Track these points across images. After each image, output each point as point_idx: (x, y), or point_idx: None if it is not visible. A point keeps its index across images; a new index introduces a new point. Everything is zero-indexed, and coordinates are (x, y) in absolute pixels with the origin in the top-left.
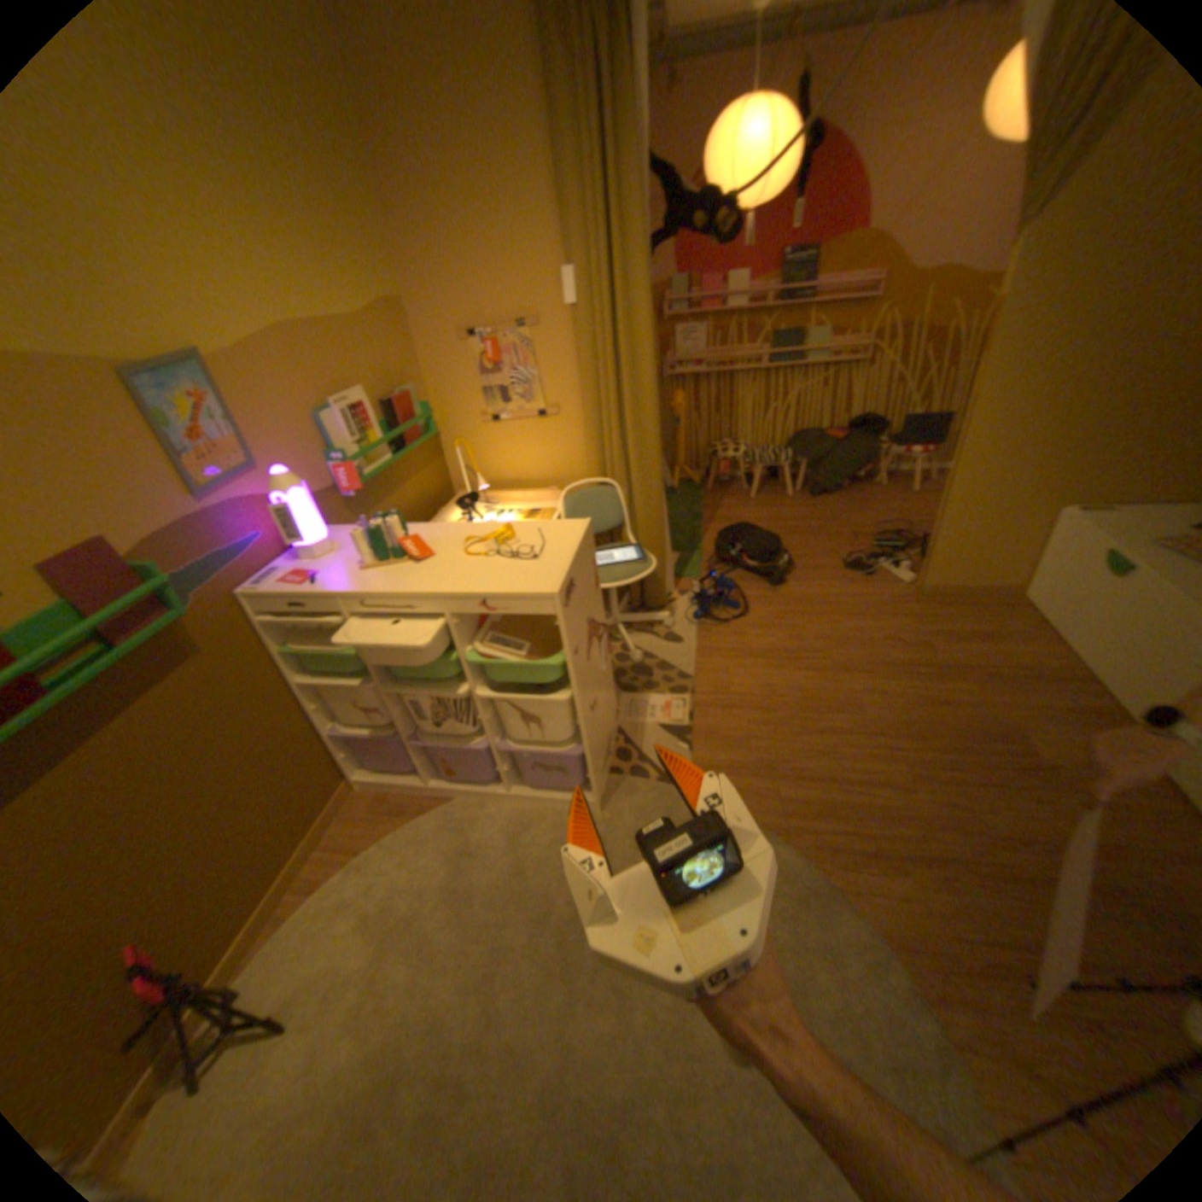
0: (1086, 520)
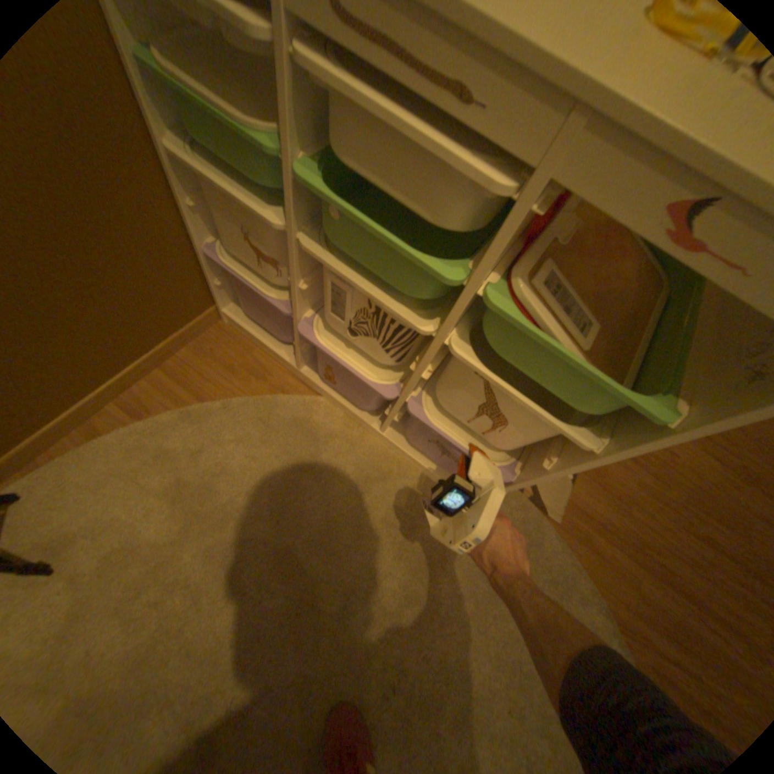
0: None
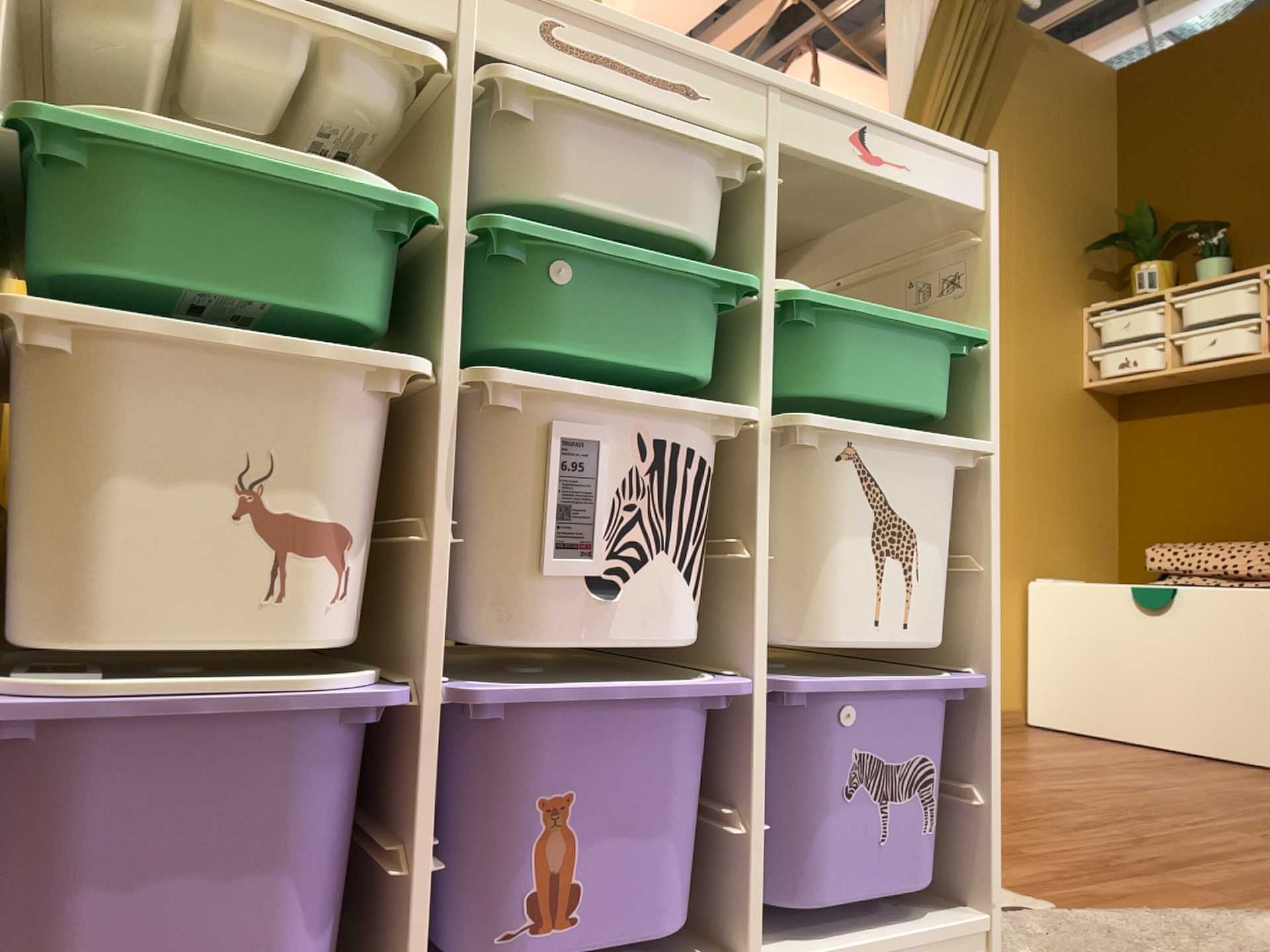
0: (1057, 582)
